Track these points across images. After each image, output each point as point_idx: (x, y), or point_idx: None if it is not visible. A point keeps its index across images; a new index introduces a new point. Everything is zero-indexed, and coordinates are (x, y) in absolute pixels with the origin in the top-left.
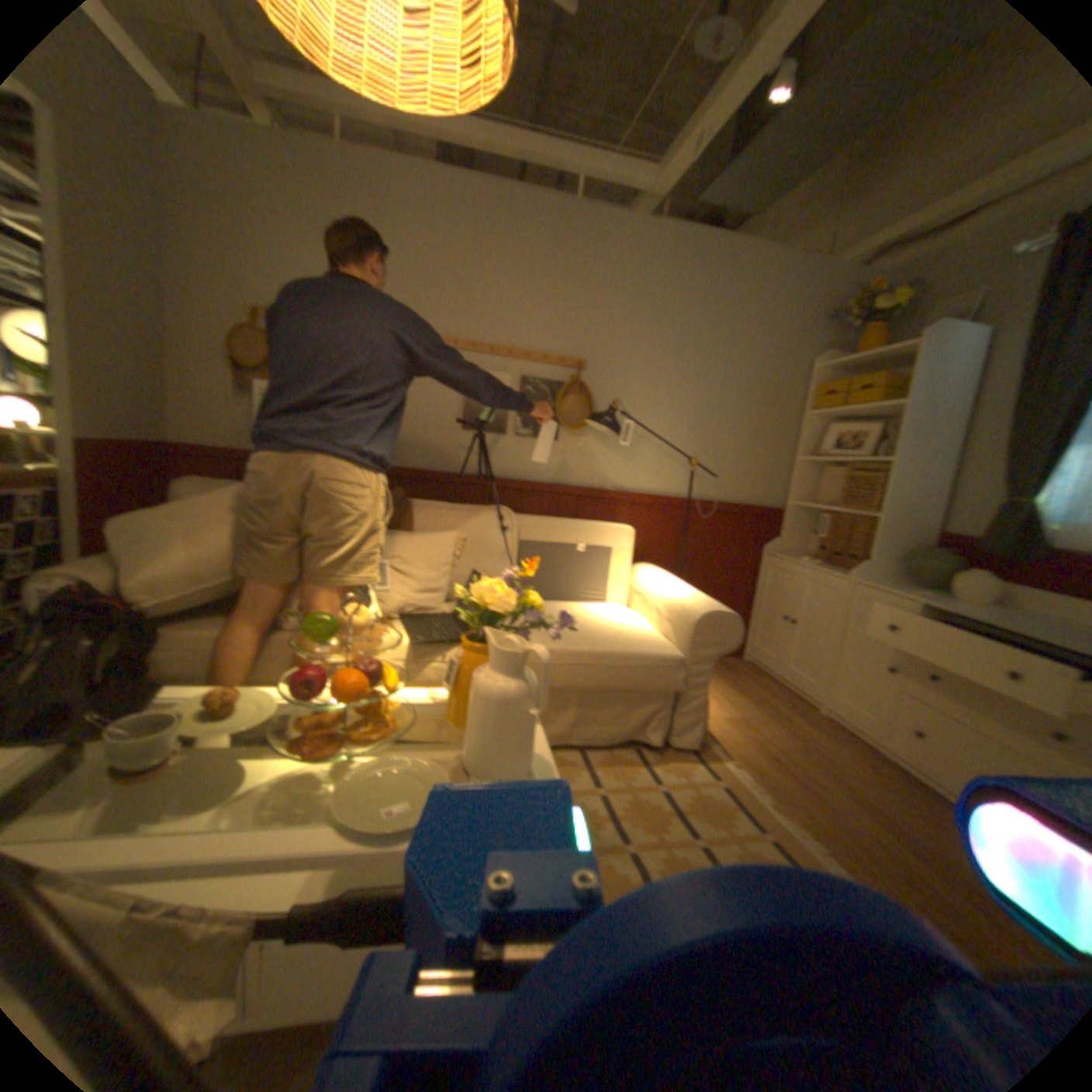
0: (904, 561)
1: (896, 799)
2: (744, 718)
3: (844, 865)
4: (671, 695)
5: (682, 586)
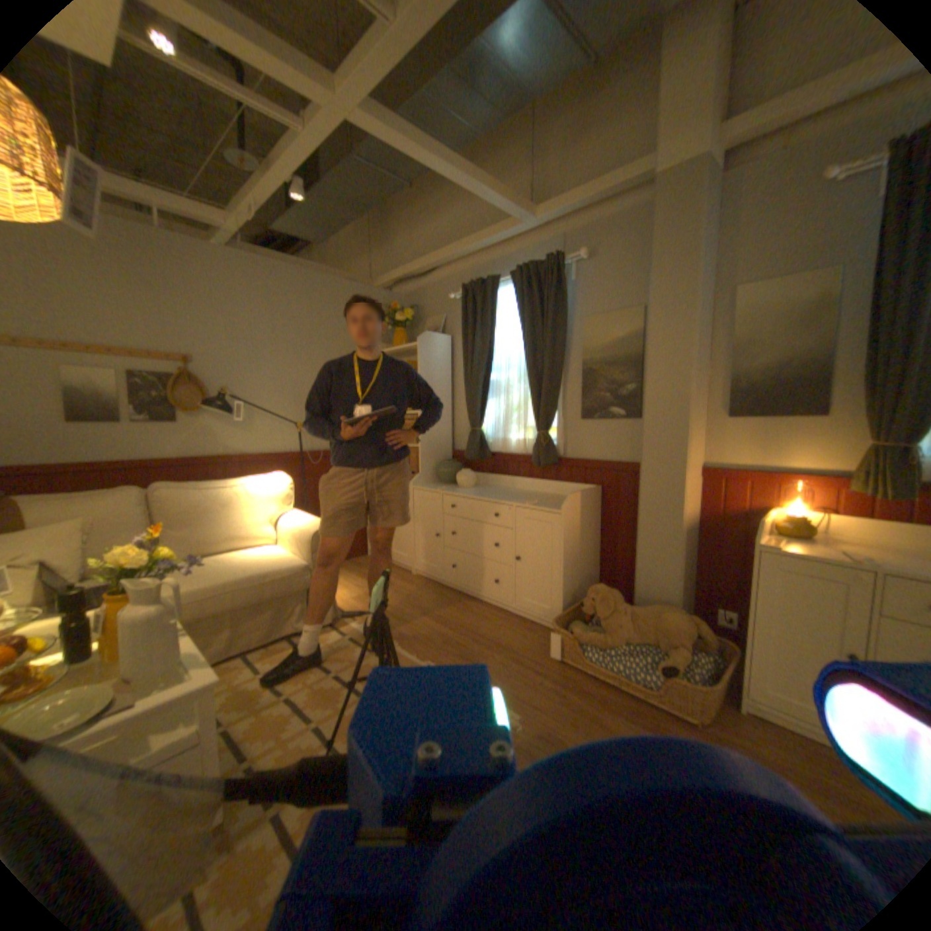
0: (437, 470)
1: (445, 605)
2: (364, 593)
3: (414, 649)
4: (303, 592)
5: (302, 516)
